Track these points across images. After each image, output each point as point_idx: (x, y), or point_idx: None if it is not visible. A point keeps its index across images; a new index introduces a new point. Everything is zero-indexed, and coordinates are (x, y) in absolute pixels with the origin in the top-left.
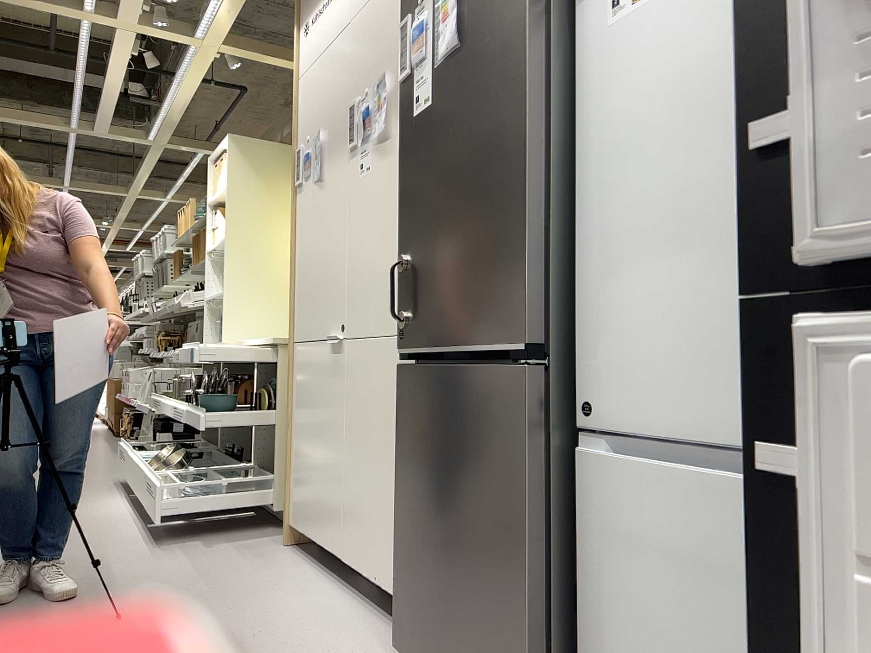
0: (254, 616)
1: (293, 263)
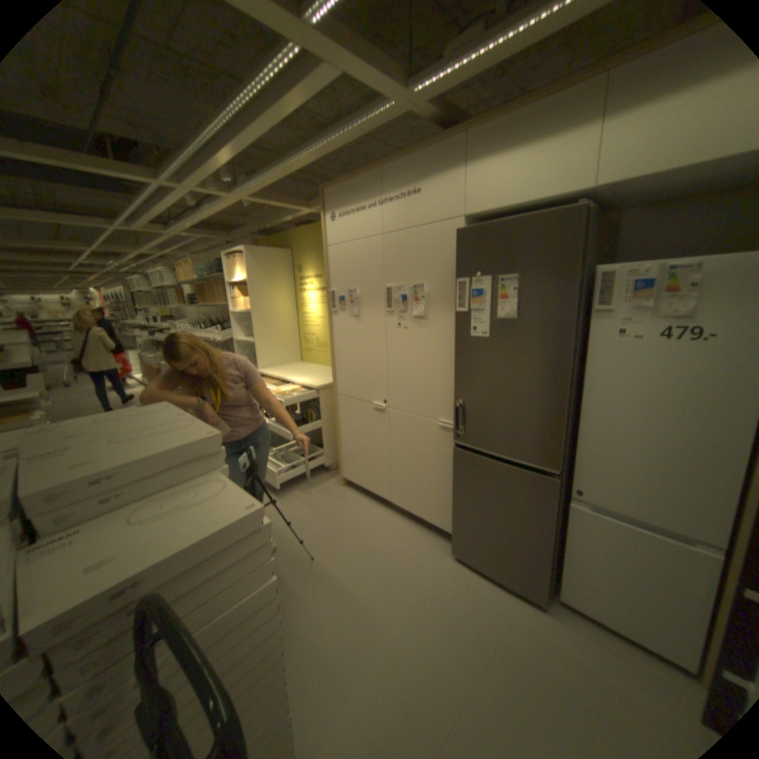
0: (370, 541)
1: (333, 353)
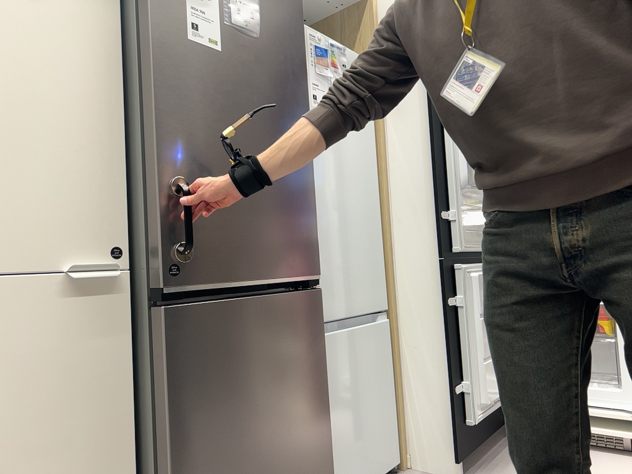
0: None
1: None
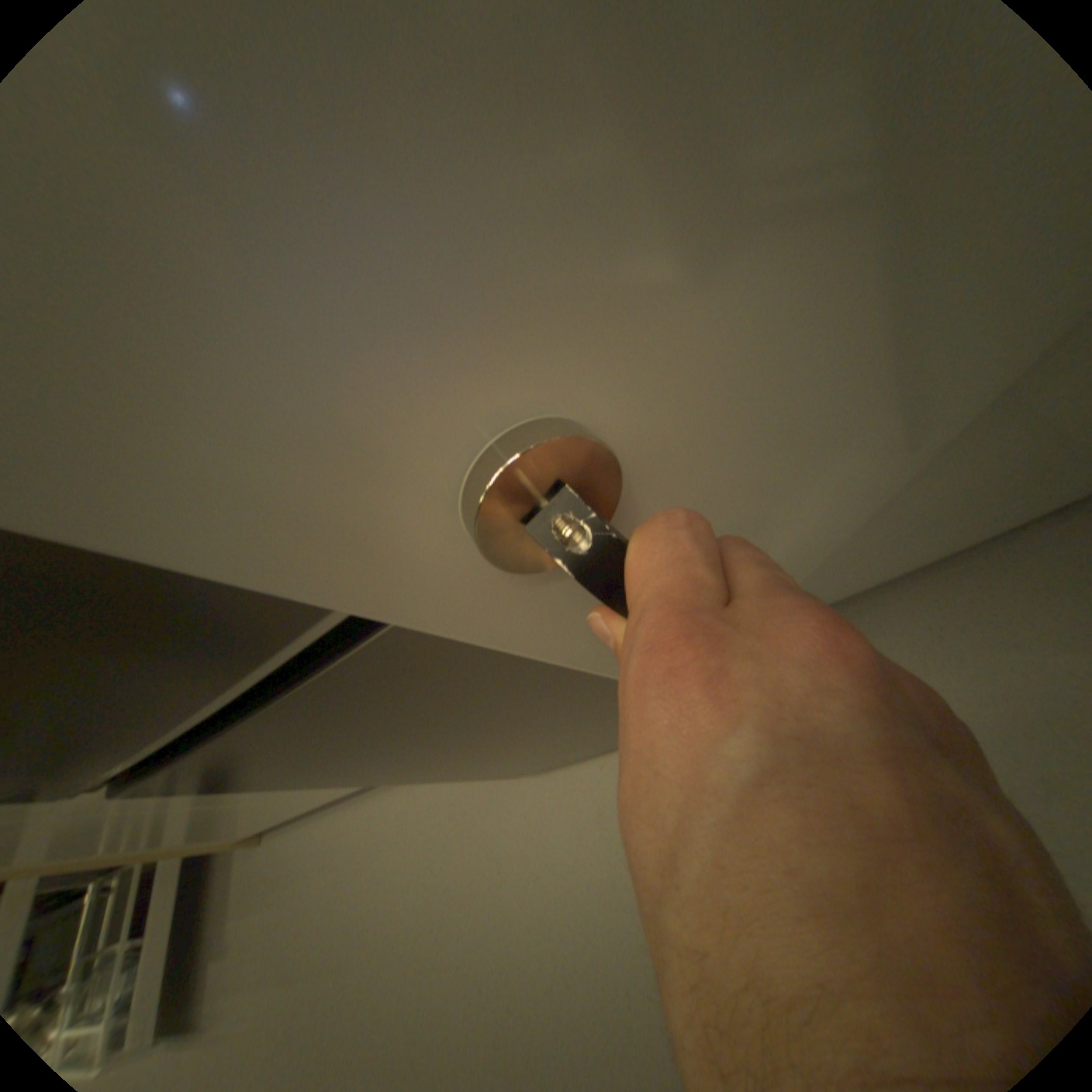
0: (393, 924)
1: None
